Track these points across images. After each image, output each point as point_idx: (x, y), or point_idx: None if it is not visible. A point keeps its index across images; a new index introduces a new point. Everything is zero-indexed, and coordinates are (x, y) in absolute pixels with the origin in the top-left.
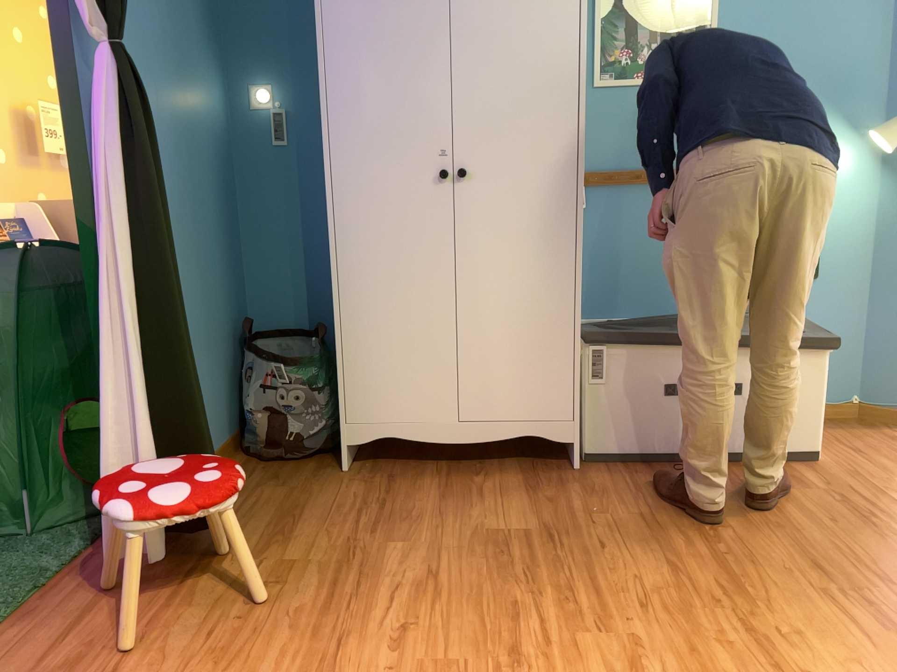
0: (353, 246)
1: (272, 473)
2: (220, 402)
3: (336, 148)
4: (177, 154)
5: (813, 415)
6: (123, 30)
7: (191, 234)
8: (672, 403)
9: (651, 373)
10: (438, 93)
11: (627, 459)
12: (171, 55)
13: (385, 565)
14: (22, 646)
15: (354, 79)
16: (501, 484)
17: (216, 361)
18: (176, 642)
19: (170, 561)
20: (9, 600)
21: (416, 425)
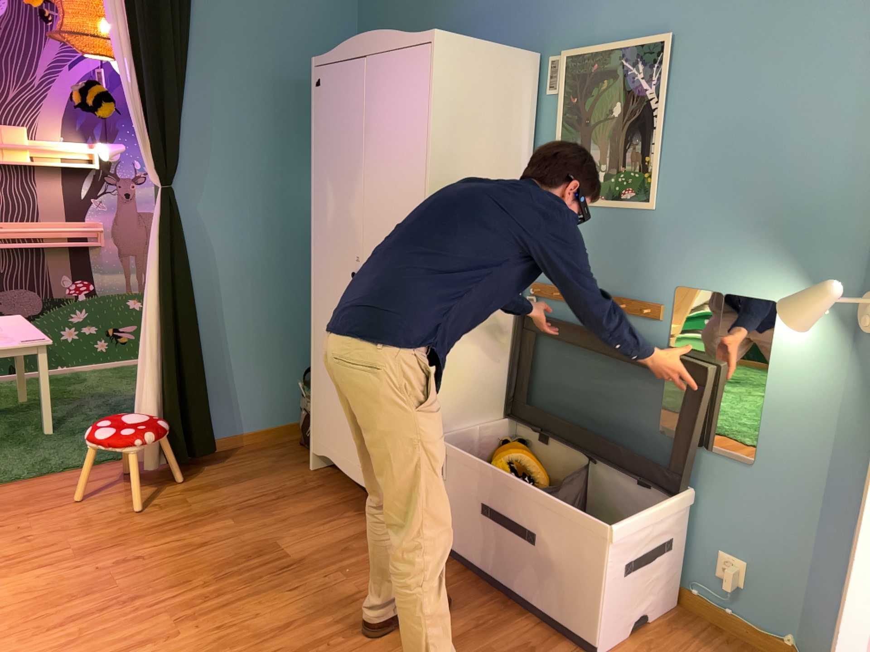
0: (319, 314)
1: (284, 453)
2: (290, 396)
3: (315, 245)
4: (263, 235)
5: (592, 604)
6: (170, 179)
7: (271, 285)
8: (484, 523)
9: (471, 488)
10: (356, 214)
11: (453, 556)
12: (270, 172)
13: (203, 529)
14: (67, 481)
15: (324, 199)
16: (351, 524)
17: (290, 368)
18: (91, 509)
19: (160, 475)
20: (96, 460)
21: (338, 456)
